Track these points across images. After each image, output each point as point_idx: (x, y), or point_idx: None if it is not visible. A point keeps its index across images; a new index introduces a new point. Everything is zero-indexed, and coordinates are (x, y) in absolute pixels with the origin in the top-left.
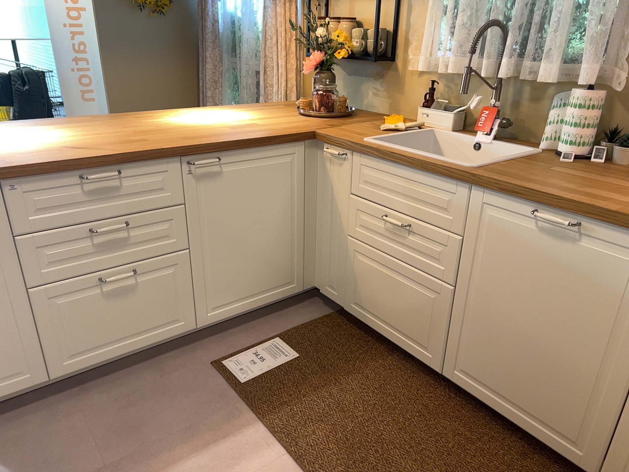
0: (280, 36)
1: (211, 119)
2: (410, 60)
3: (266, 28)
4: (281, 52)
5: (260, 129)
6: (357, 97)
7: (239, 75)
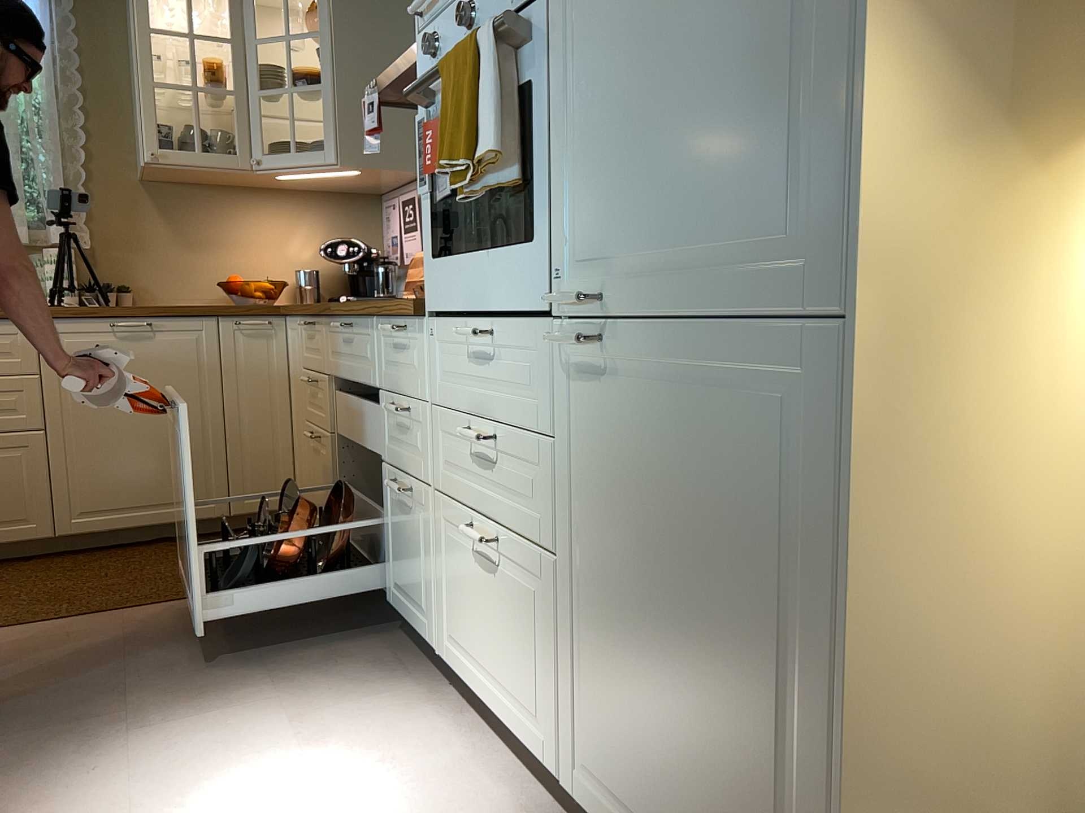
0: None
1: None
2: None
3: None
4: None
5: None
6: None
7: None
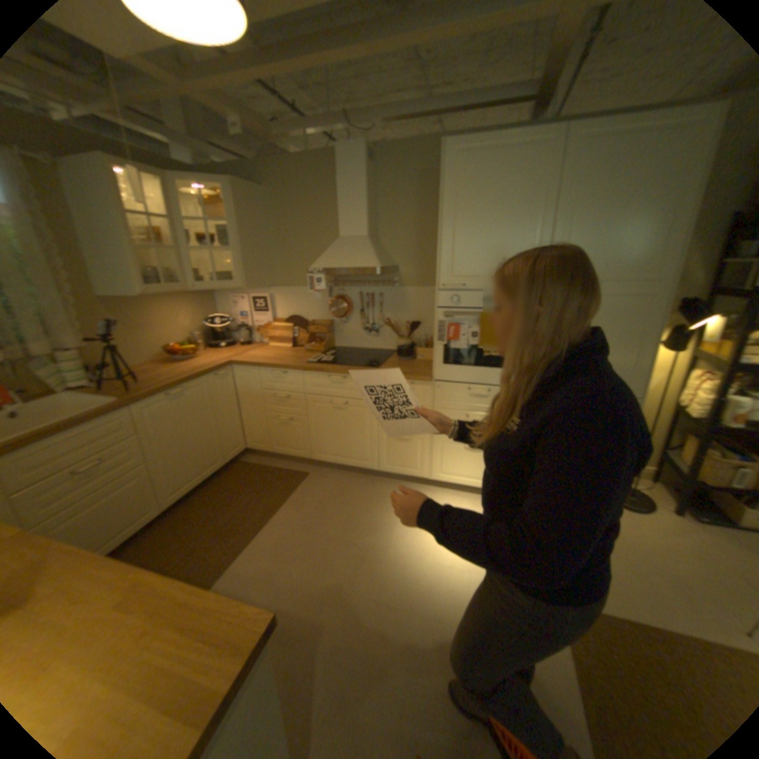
0: None
1: None
2: None
3: None
4: None
5: None
6: None
7: None
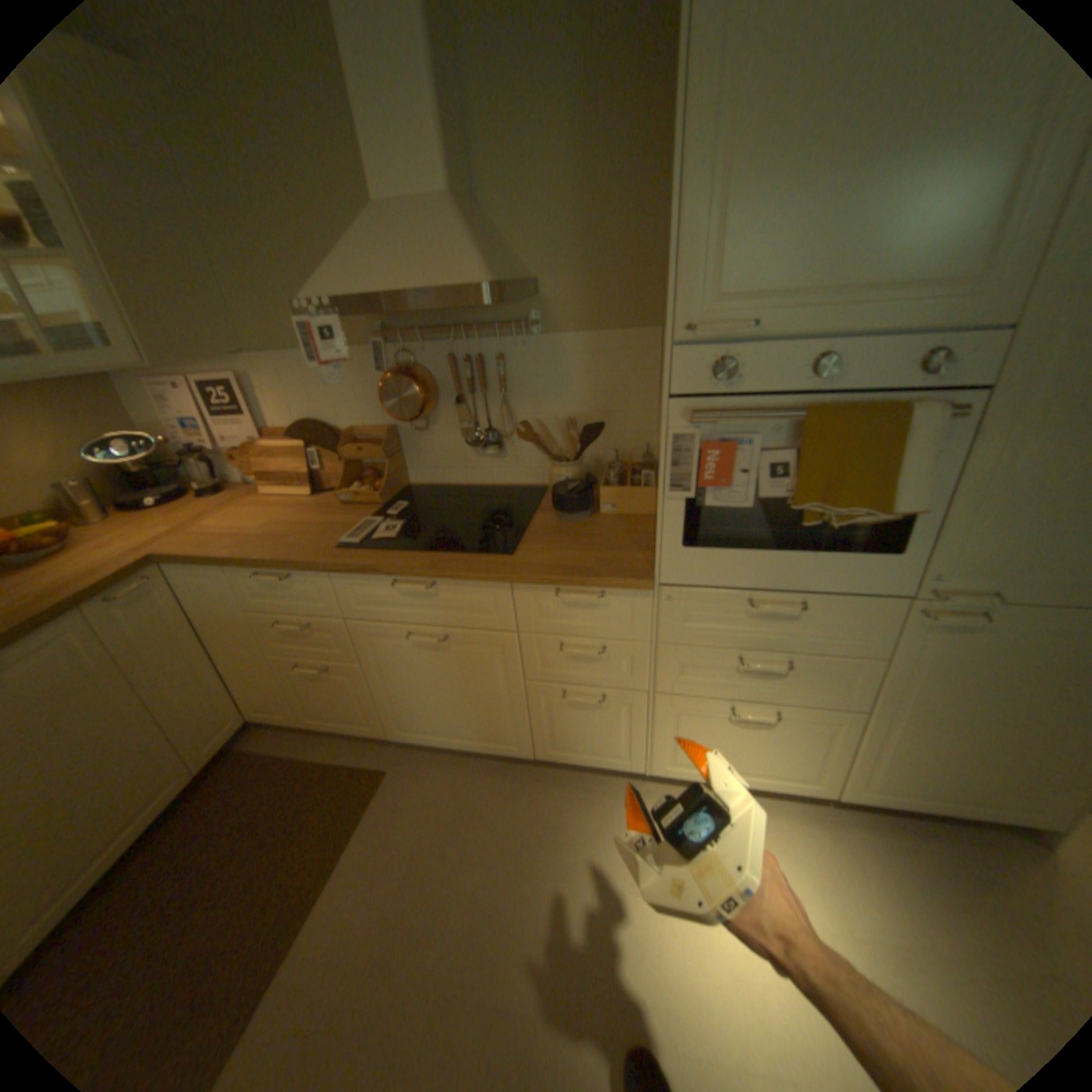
0: None
1: None
2: None
3: None
4: None
5: None
6: None
7: None
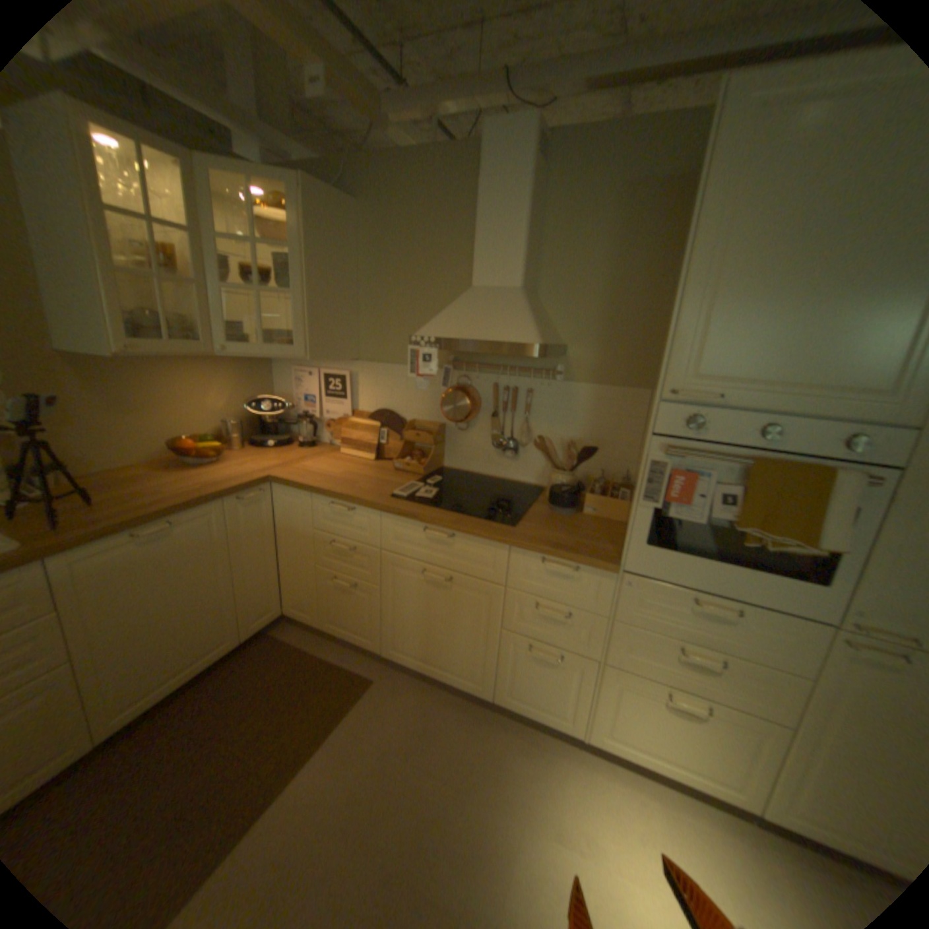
0: None
1: None
2: None
3: None
4: None
5: None
6: None
7: None
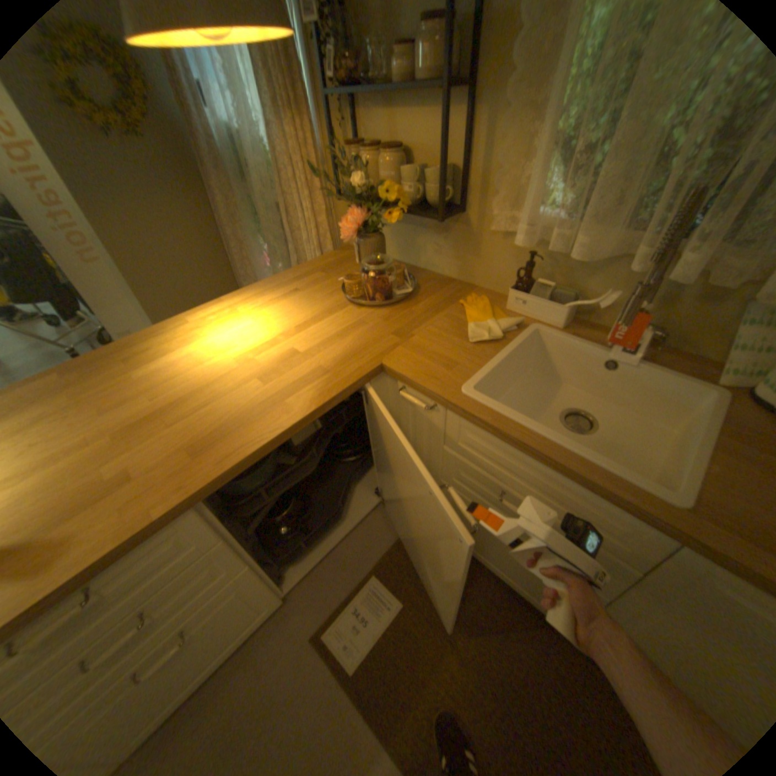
0: (296, 164)
1: (230, 346)
2: (493, 211)
3: (275, 144)
4: (301, 187)
5: (303, 374)
6: (413, 251)
7: (257, 208)
